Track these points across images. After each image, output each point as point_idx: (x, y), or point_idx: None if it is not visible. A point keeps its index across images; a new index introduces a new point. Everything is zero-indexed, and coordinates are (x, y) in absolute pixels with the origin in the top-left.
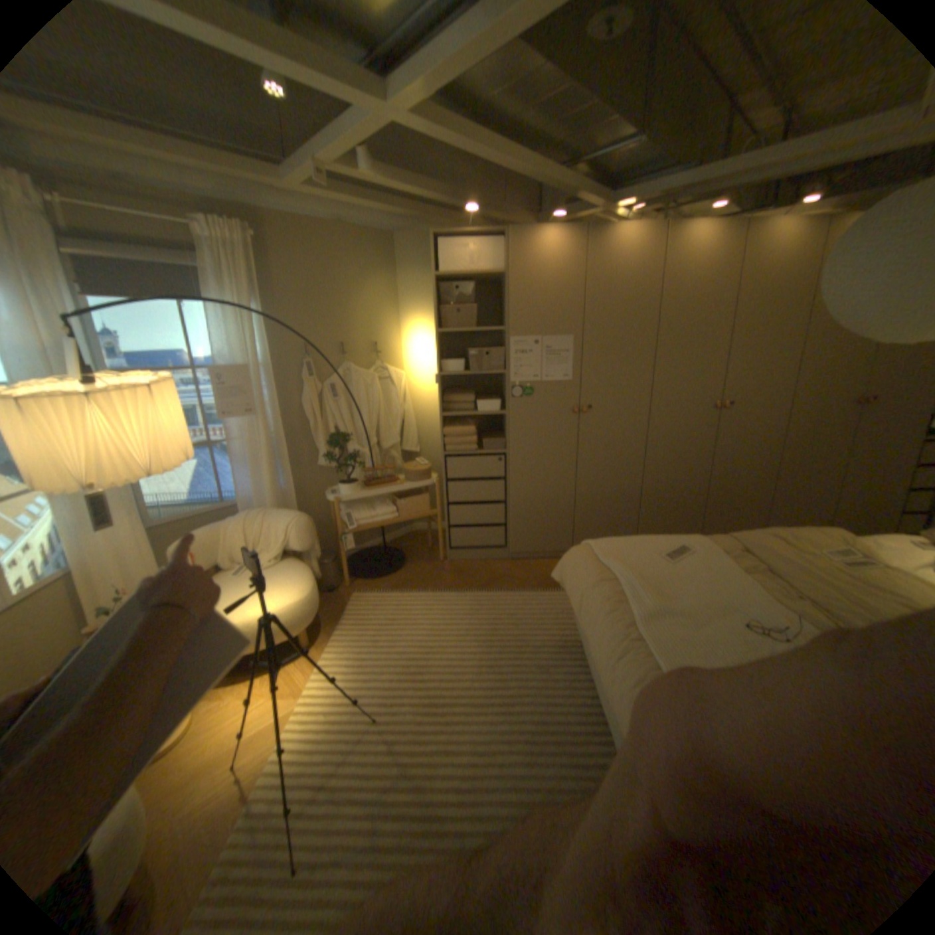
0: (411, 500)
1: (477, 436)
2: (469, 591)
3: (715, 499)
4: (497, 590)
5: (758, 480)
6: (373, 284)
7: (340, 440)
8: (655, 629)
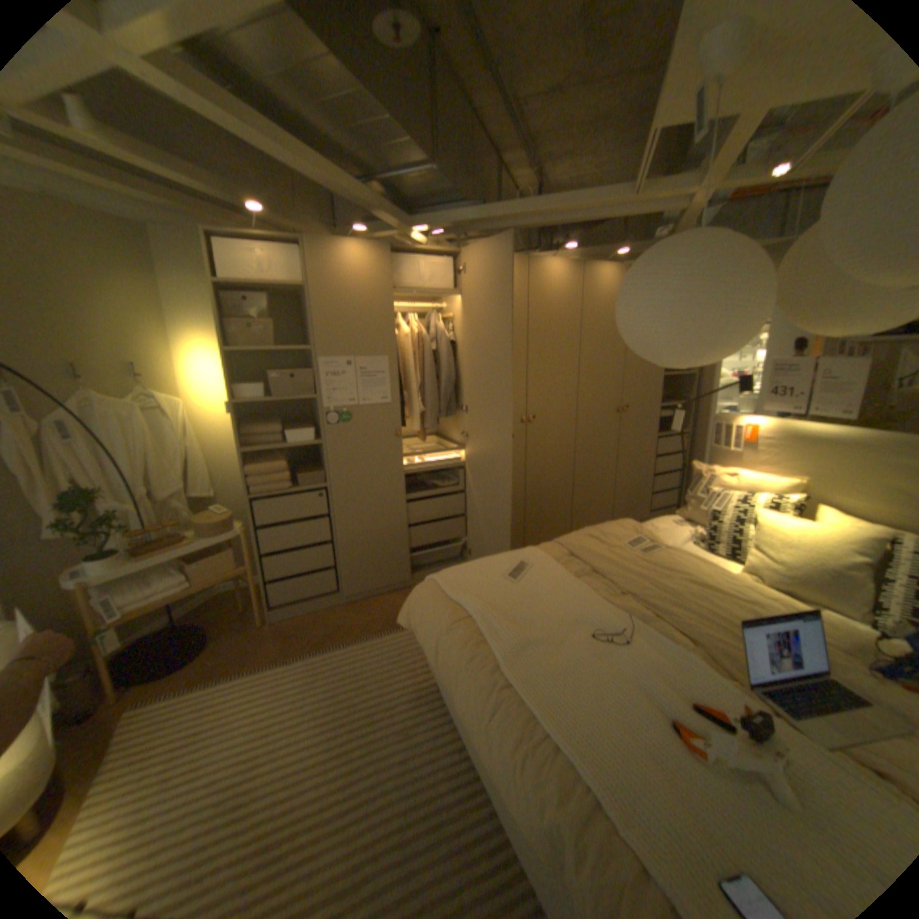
0: (203, 564)
1: (286, 471)
2: (296, 660)
3: (526, 505)
4: (330, 649)
5: (556, 483)
6: (115, 288)
7: (75, 500)
8: (514, 670)
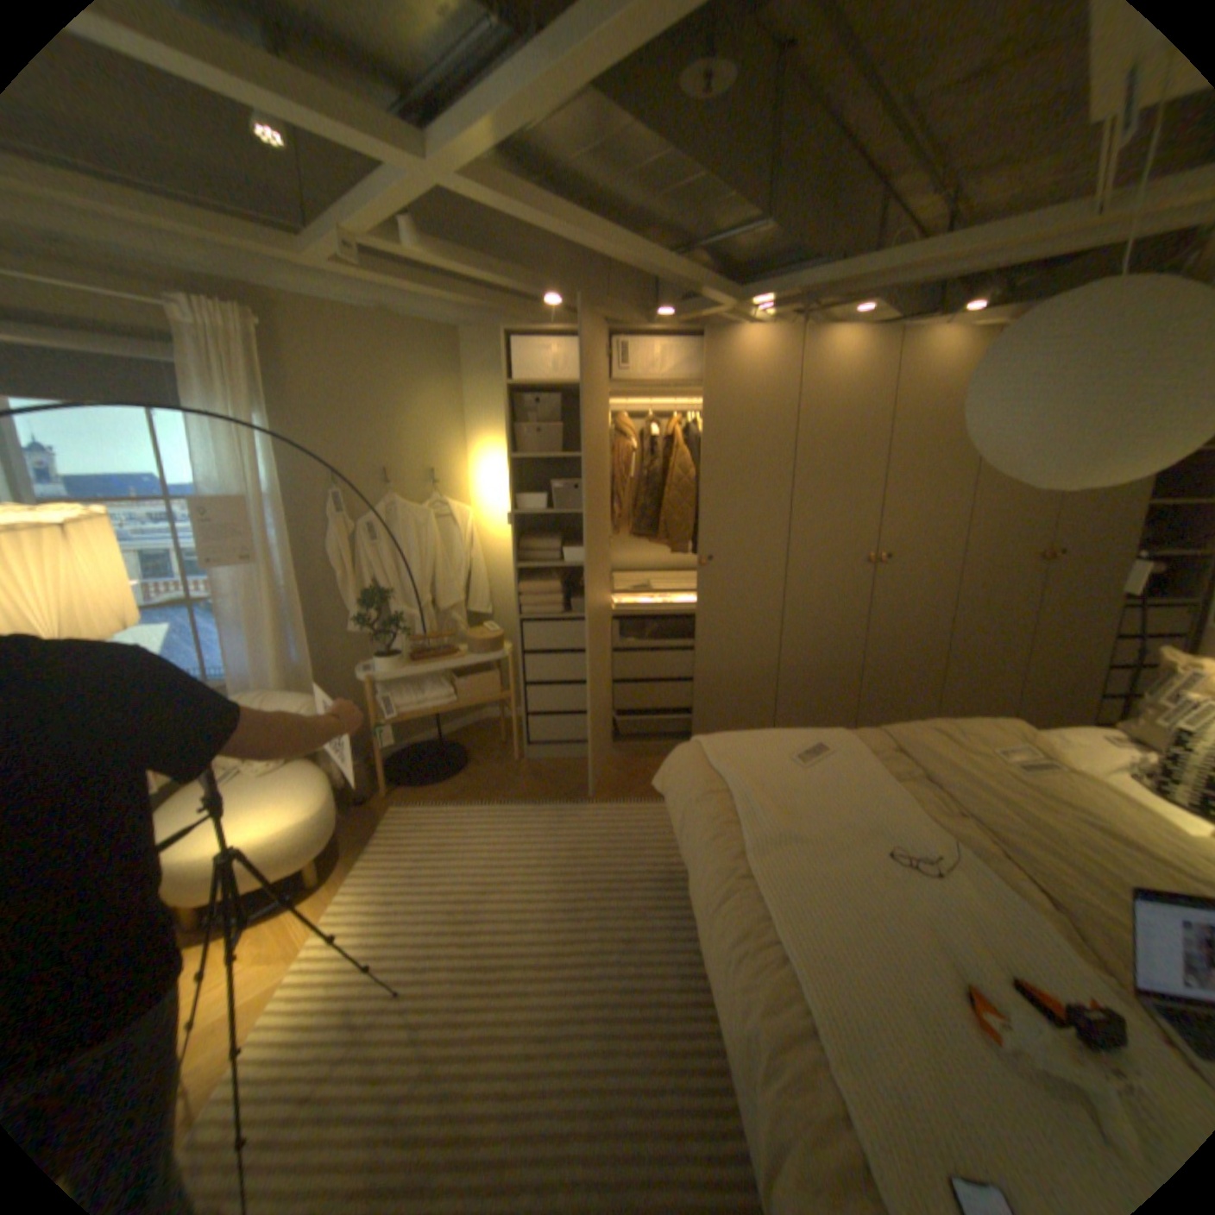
0: (469, 680)
1: (562, 594)
2: (545, 803)
3: (865, 680)
4: (582, 801)
5: (918, 655)
6: (425, 394)
7: (372, 598)
8: (762, 862)
